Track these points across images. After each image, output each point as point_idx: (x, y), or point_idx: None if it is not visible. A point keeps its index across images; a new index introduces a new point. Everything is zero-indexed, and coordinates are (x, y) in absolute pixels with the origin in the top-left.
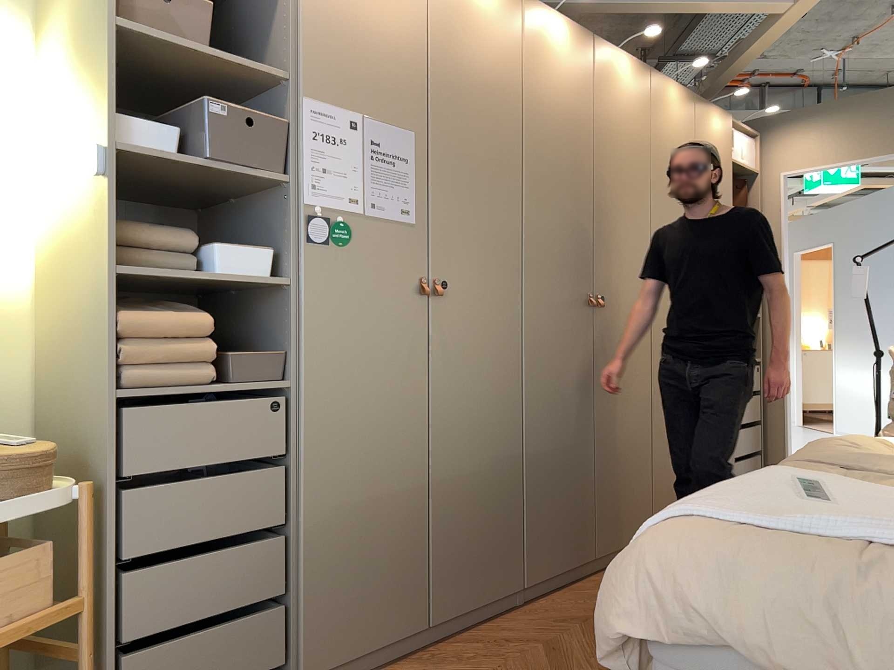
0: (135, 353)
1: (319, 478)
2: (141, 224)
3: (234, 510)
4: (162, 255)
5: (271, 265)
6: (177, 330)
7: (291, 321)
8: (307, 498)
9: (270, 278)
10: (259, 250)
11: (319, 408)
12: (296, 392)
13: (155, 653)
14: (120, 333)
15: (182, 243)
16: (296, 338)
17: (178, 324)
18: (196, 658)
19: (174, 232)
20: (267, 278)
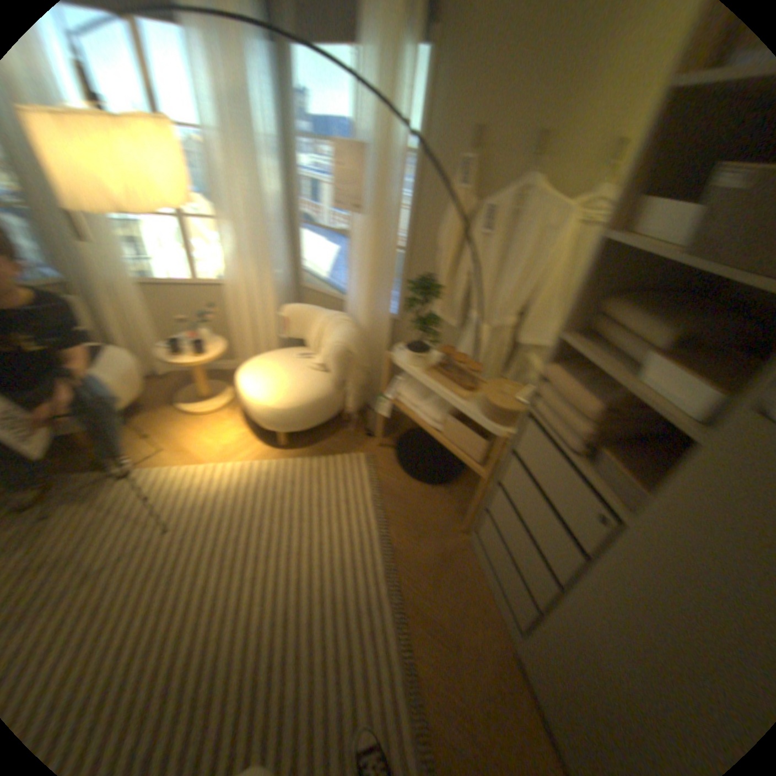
0: (544, 394)
1: (596, 610)
2: (639, 308)
3: (544, 534)
4: (636, 340)
5: (716, 412)
6: (569, 399)
7: (673, 480)
8: (578, 601)
9: (705, 424)
10: (722, 388)
11: (634, 575)
12: (627, 536)
13: (493, 530)
14: (544, 376)
15: (668, 339)
16: (661, 498)
17: (572, 395)
18: (500, 558)
19: (655, 325)
20: (701, 421)
